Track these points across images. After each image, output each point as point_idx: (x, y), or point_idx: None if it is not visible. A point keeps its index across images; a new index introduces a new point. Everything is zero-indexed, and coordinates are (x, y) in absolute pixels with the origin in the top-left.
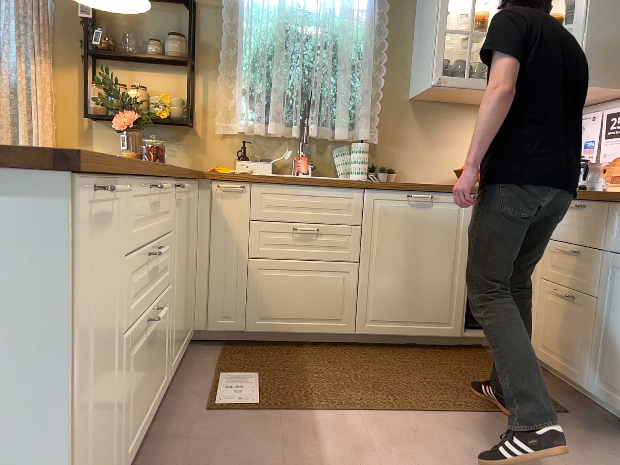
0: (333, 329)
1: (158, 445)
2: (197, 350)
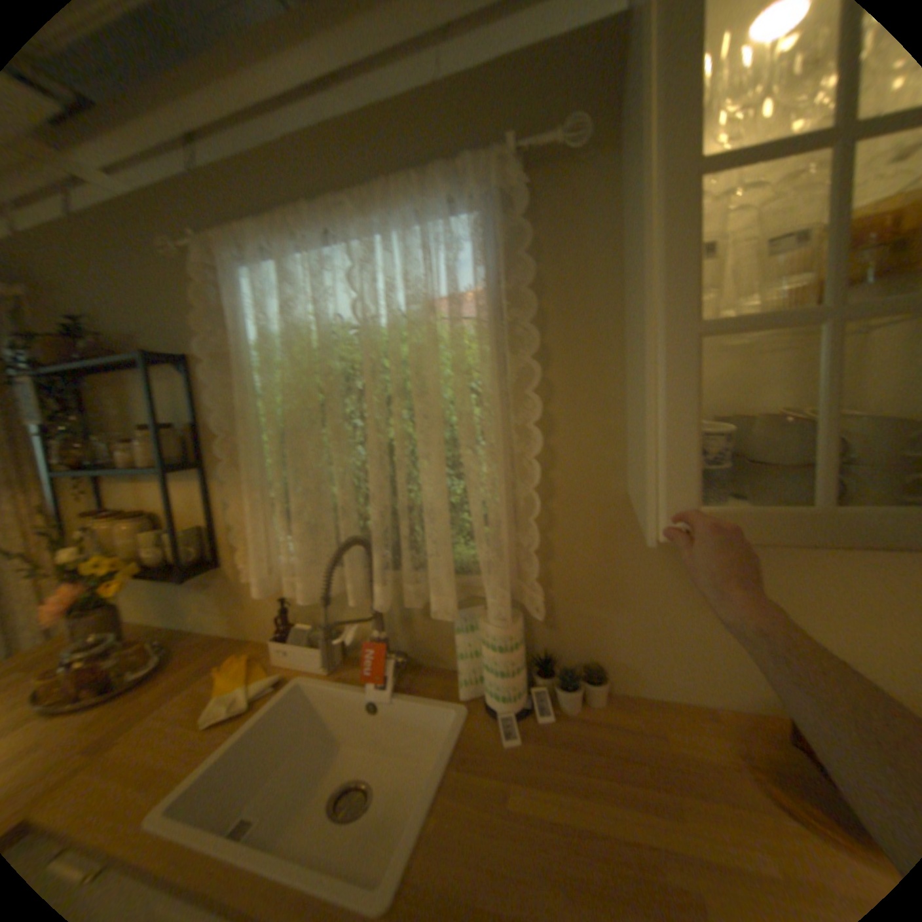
0: None
1: None
2: None
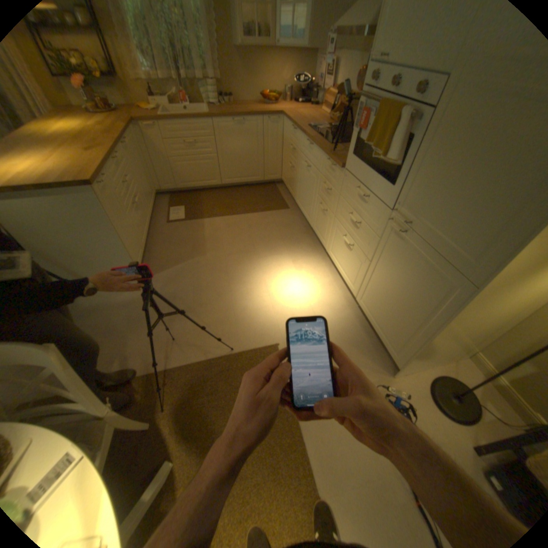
0: (212, 184)
1: (153, 236)
2: (159, 198)
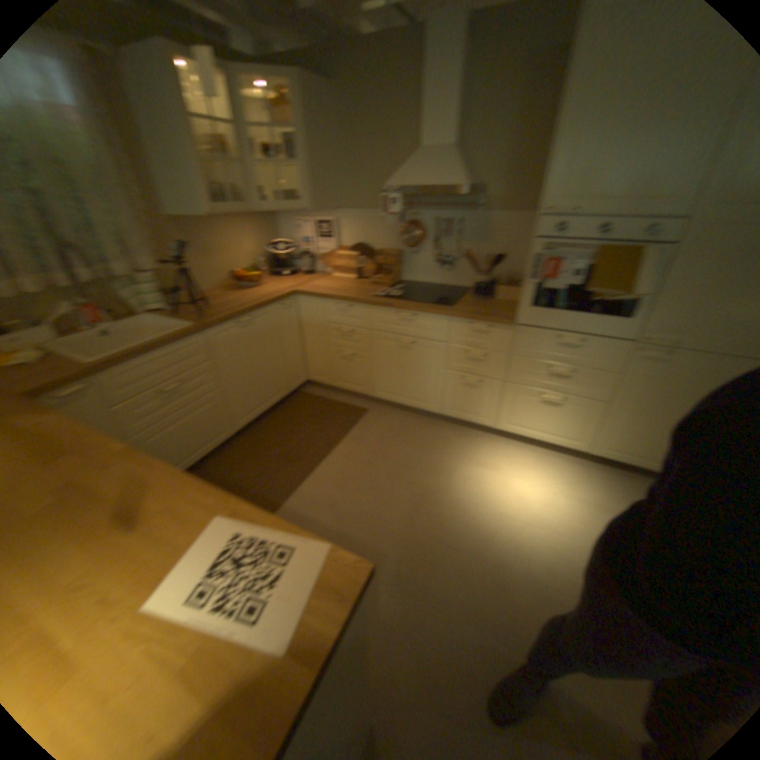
0: (224, 440)
1: None
2: None
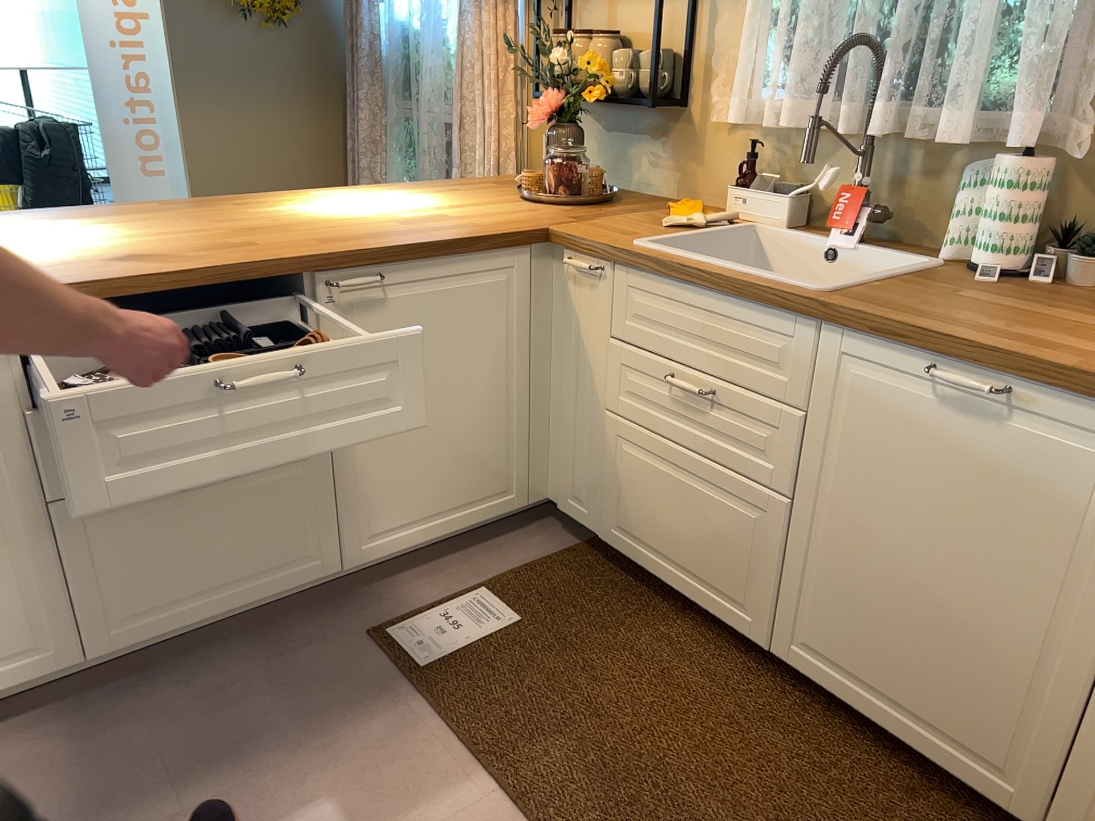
0: (727, 614)
1: (260, 640)
2: (540, 532)
